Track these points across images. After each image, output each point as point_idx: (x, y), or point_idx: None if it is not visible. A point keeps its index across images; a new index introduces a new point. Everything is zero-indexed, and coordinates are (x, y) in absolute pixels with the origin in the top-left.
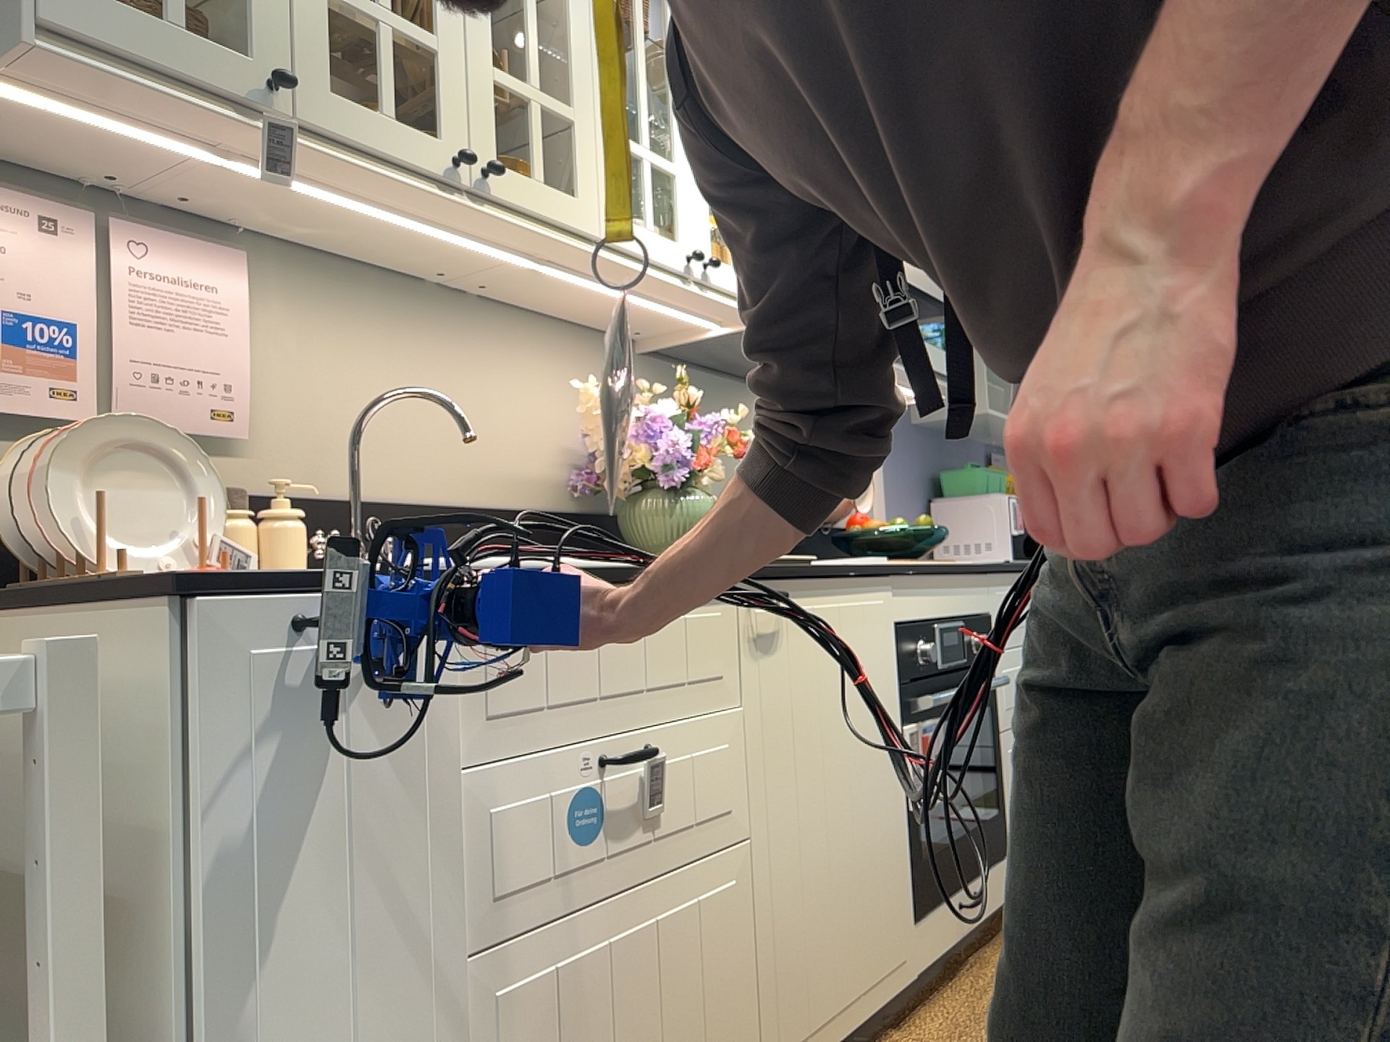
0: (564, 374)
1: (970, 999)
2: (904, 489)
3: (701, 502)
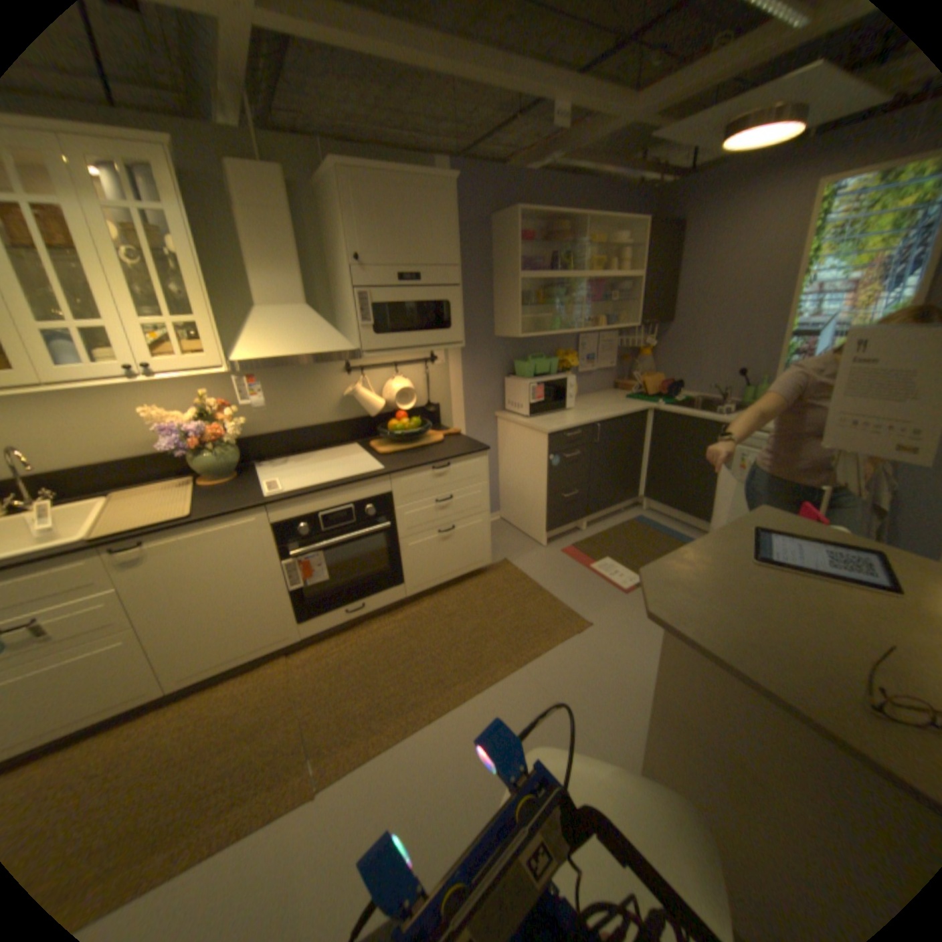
0: (169, 392)
1: (333, 648)
2: (479, 377)
3: (219, 454)
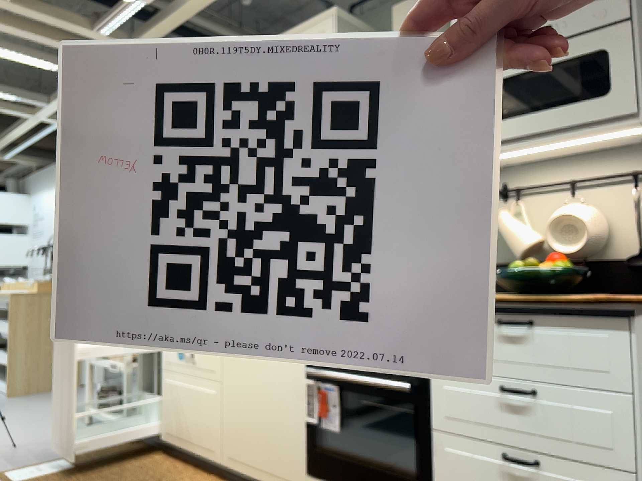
0: None
1: None
2: None
3: None
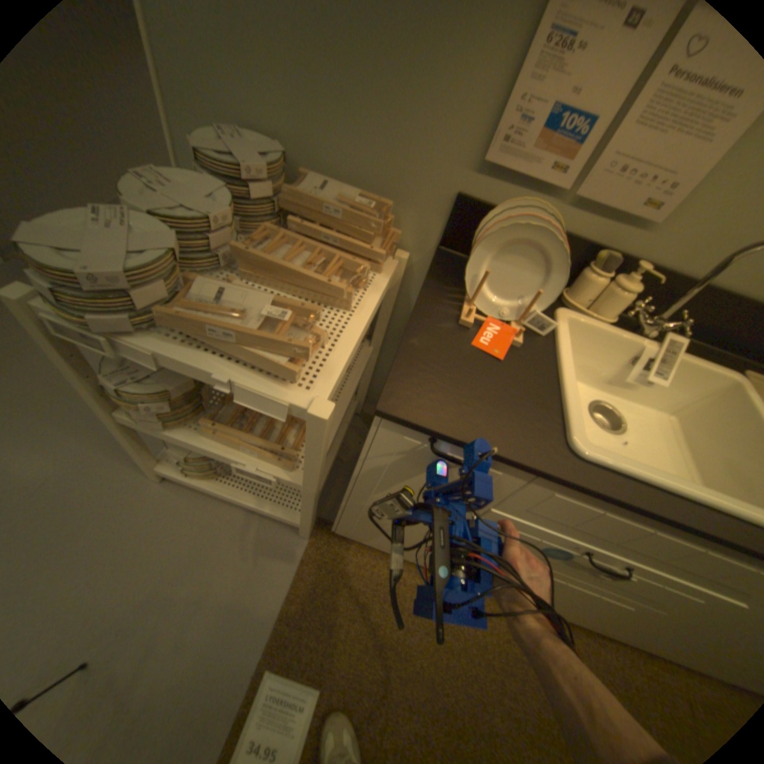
0: None
1: None
2: None
3: None
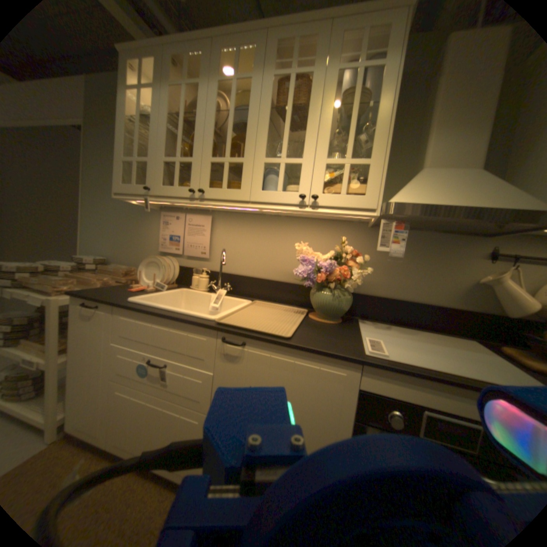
0: (320, 239)
1: None
2: None
3: (336, 295)
